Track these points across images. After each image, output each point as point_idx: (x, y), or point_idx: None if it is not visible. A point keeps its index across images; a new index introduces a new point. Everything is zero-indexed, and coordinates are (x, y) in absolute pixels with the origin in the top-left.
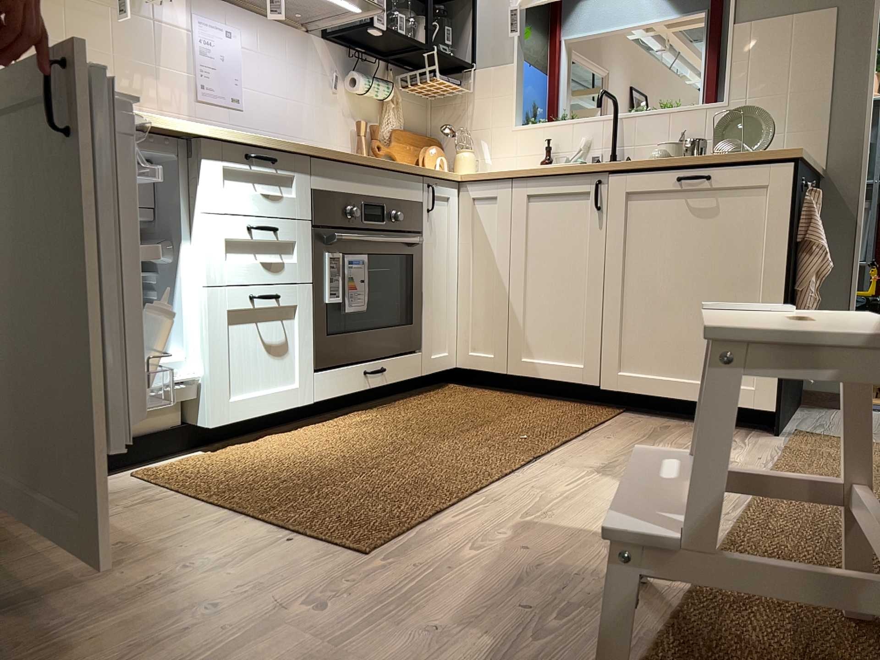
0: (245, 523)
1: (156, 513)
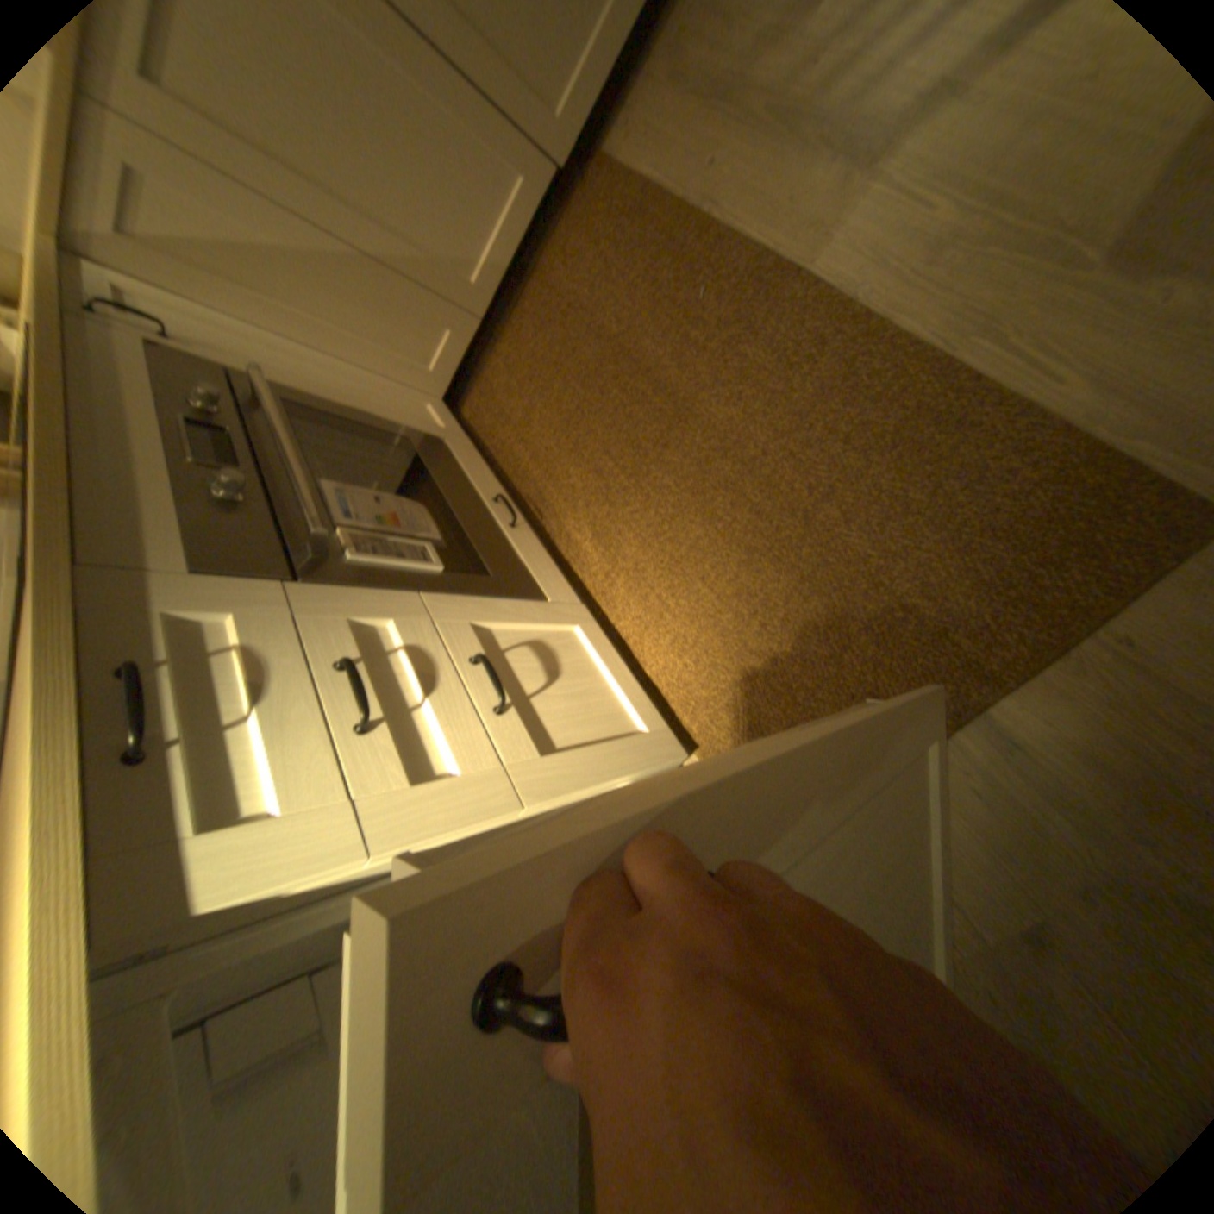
0: (1045, 710)
1: (972, 839)
